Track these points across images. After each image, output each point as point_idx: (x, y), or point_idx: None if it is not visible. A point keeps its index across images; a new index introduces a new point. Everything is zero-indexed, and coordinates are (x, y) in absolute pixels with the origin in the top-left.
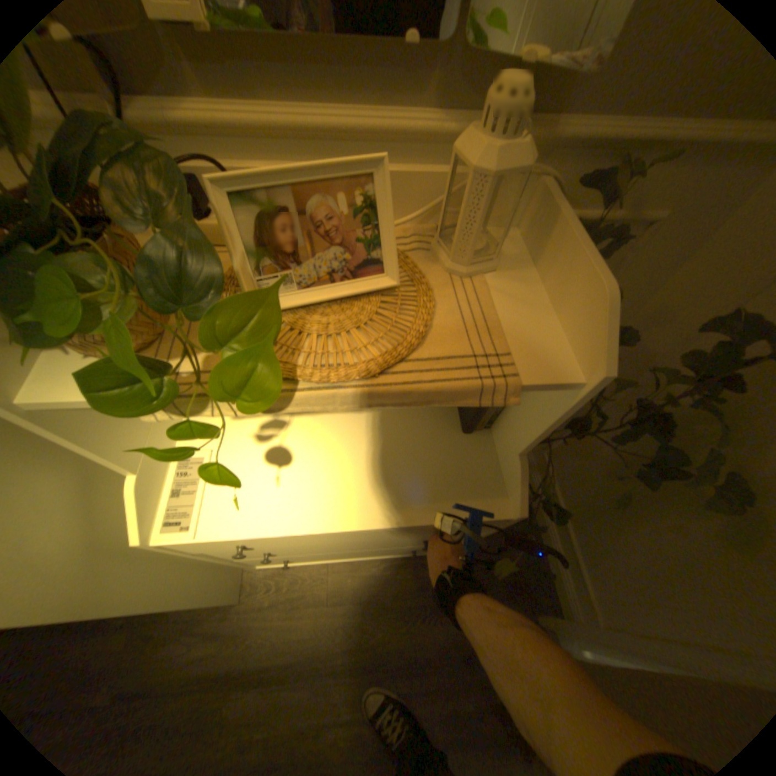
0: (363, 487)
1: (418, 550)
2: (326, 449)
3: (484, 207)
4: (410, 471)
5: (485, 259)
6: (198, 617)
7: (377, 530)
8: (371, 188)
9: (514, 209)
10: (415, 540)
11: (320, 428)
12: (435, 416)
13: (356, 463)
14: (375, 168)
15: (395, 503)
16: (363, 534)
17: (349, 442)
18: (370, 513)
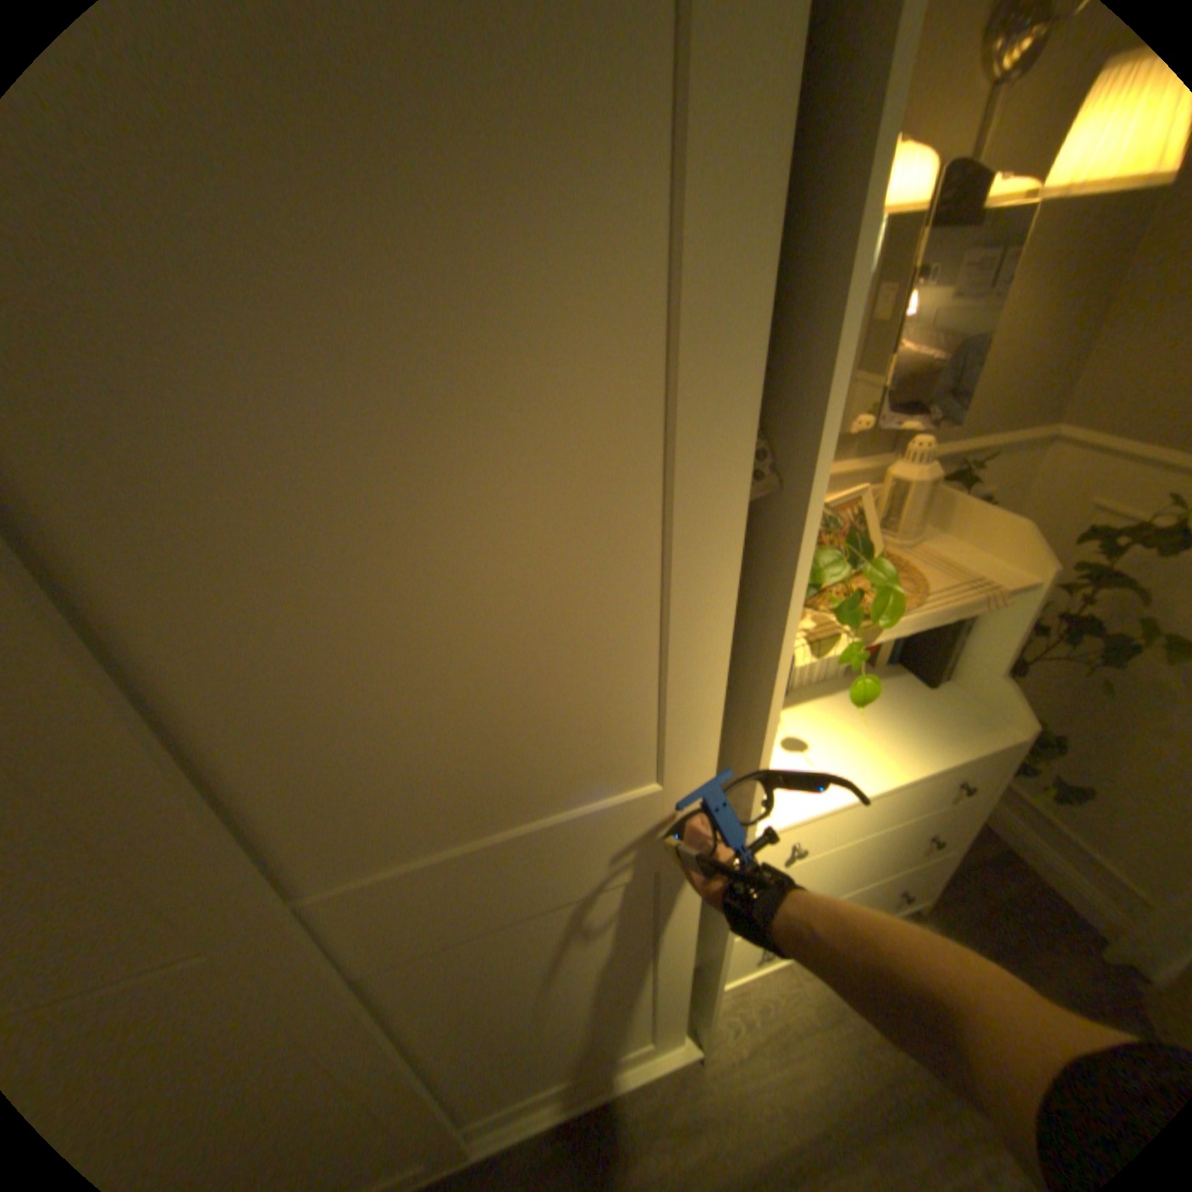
0: (885, 750)
1: (914, 881)
2: (827, 731)
3: (922, 503)
4: (912, 729)
5: (917, 536)
6: (663, 1103)
7: (921, 784)
8: (859, 505)
9: (933, 501)
10: (930, 828)
11: (808, 717)
12: (895, 685)
13: (863, 735)
14: (862, 494)
15: (922, 755)
16: (903, 803)
17: (842, 721)
18: (908, 768)
